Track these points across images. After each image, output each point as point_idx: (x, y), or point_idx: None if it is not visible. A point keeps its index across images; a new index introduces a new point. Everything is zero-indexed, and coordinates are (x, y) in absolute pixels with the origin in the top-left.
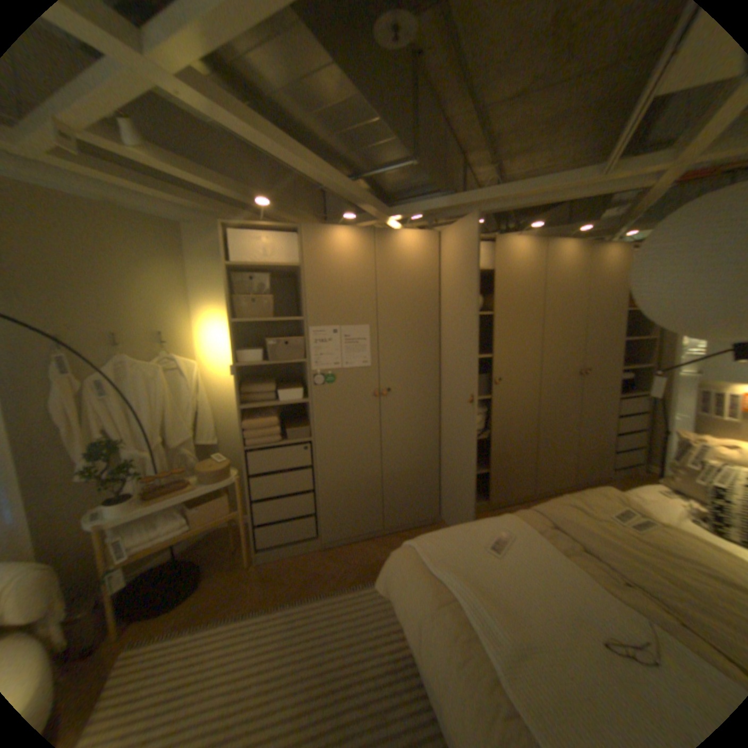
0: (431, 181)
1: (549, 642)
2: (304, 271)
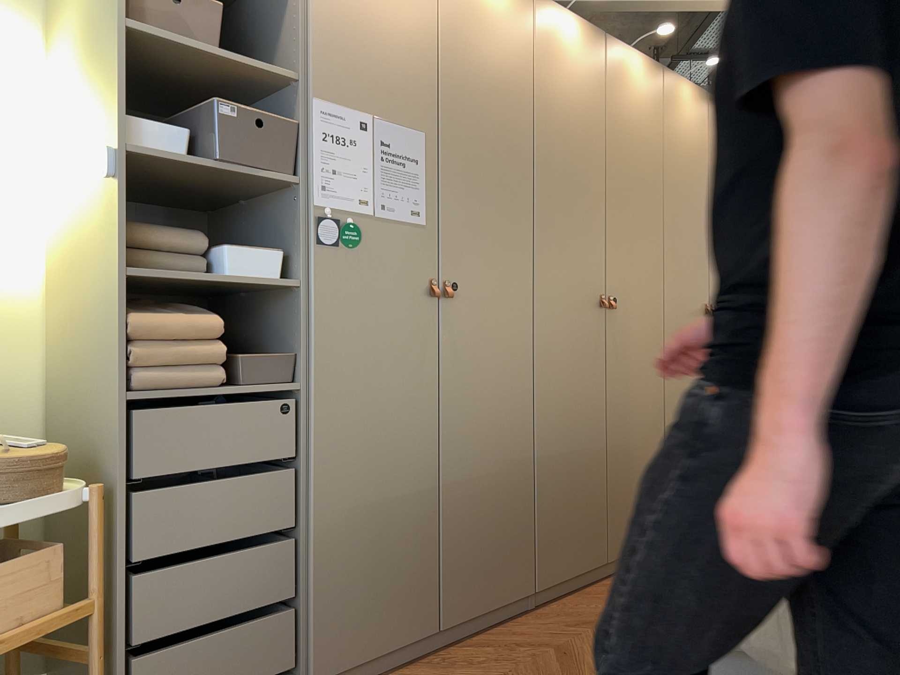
0: None
1: None
2: None
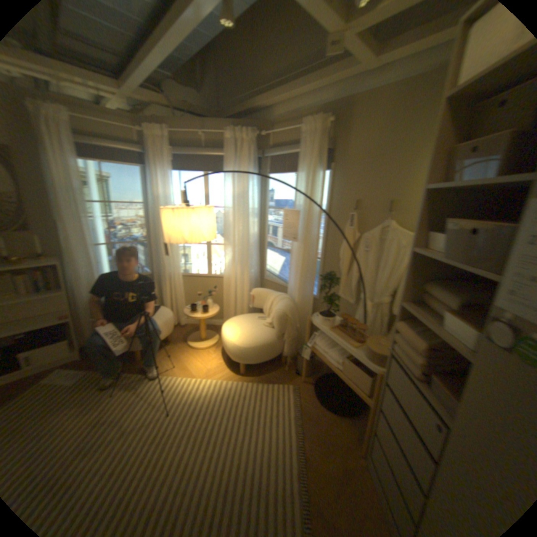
0: None
1: None
2: None
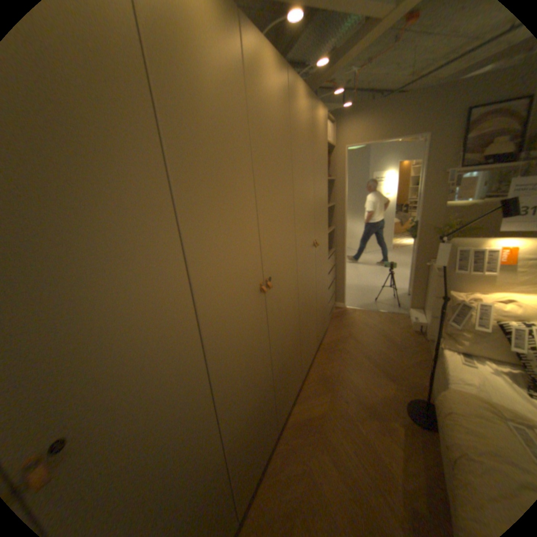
0: None
1: None
2: None
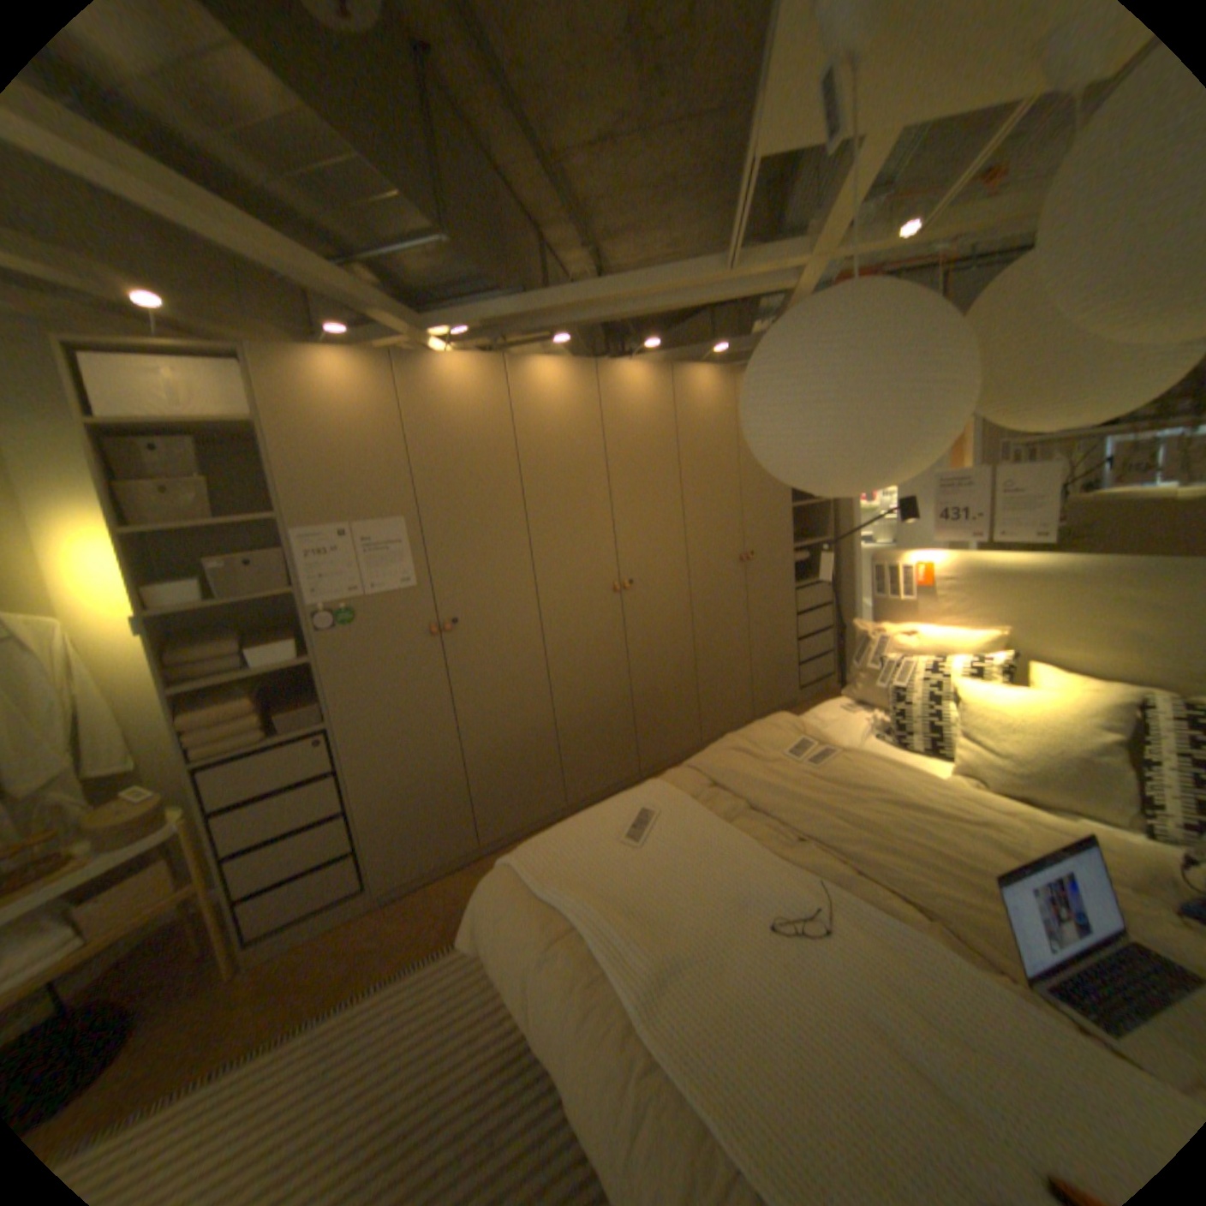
0: (481, 271)
1: (701, 948)
2: (261, 429)
